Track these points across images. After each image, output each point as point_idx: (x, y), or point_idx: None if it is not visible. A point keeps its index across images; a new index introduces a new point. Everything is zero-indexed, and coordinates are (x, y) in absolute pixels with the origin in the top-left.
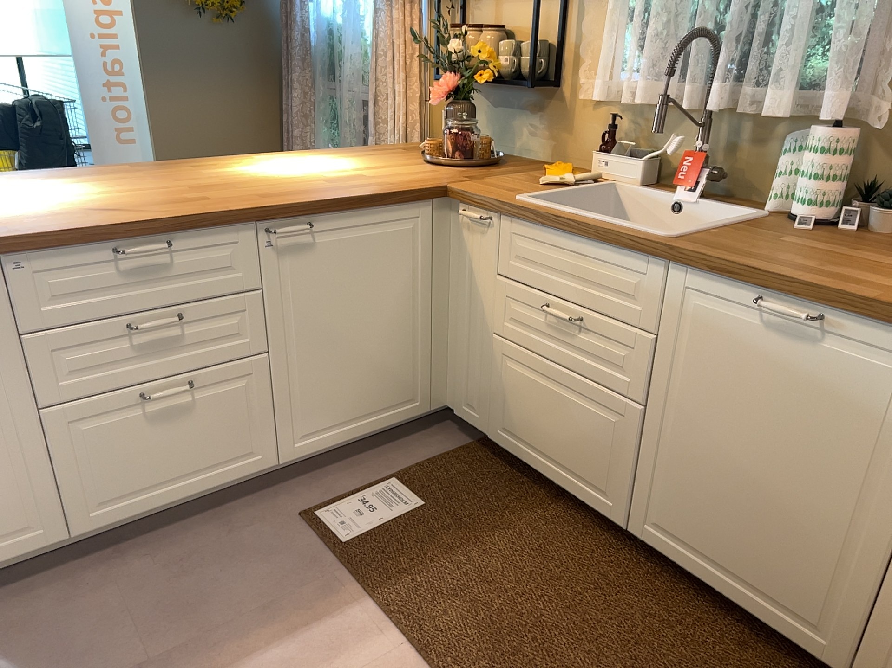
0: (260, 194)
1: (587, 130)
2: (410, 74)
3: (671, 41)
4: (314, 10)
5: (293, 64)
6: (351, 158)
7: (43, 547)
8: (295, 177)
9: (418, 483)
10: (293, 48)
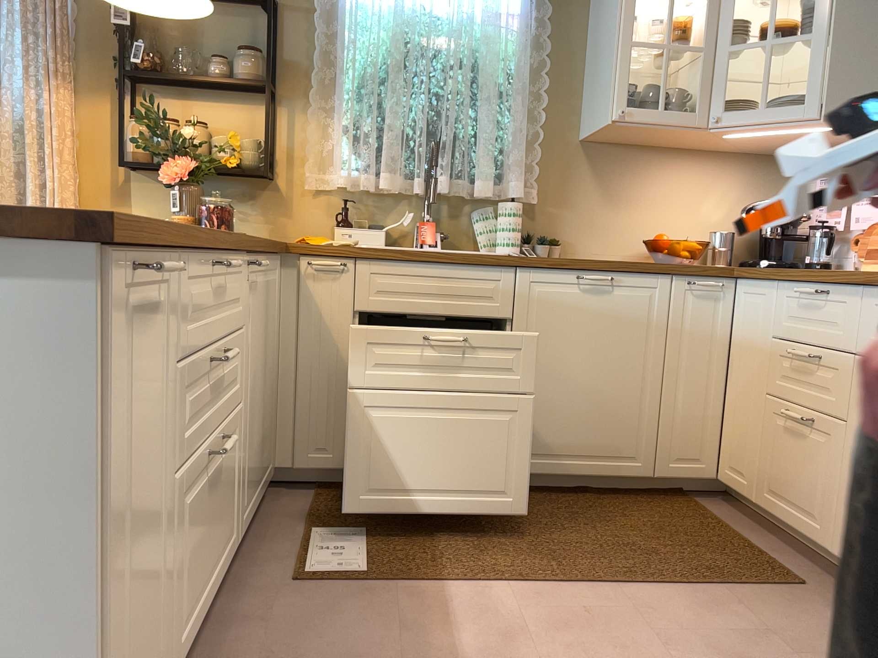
0: None
1: (311, 213)
2: (67, 161)
3: (399, 147)
4: None
5: None
6: None
7: None
8: None
9: (333, 524)
10: None
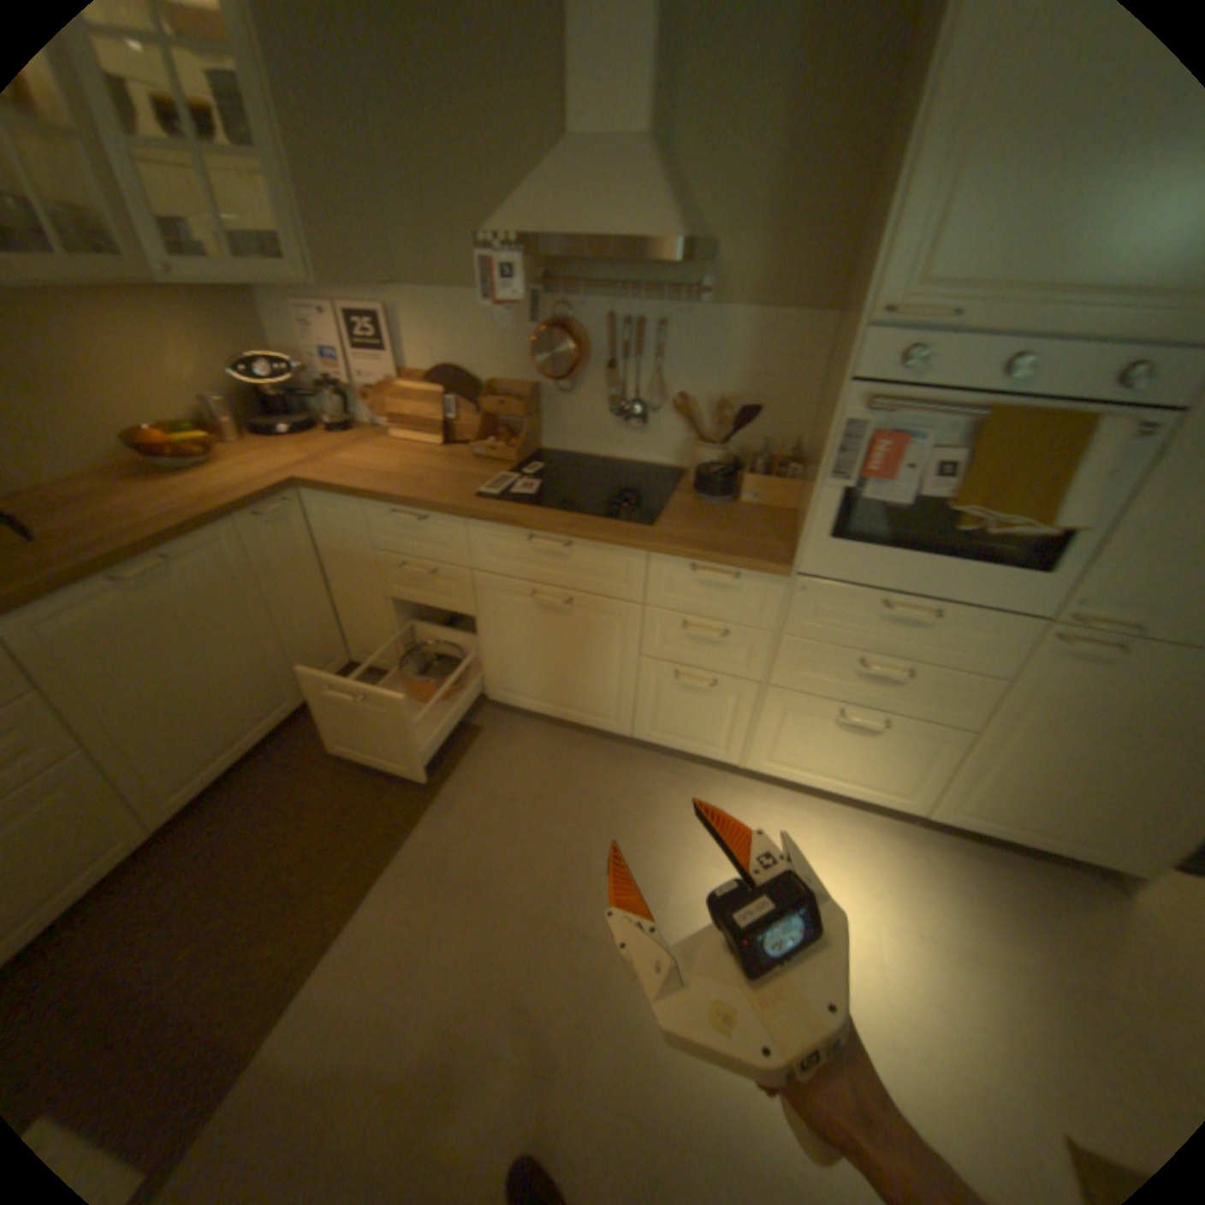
0: None
1: None
2: None
3: None
4: None
5: None
6: None
7: None
8: None
9: None
10: None
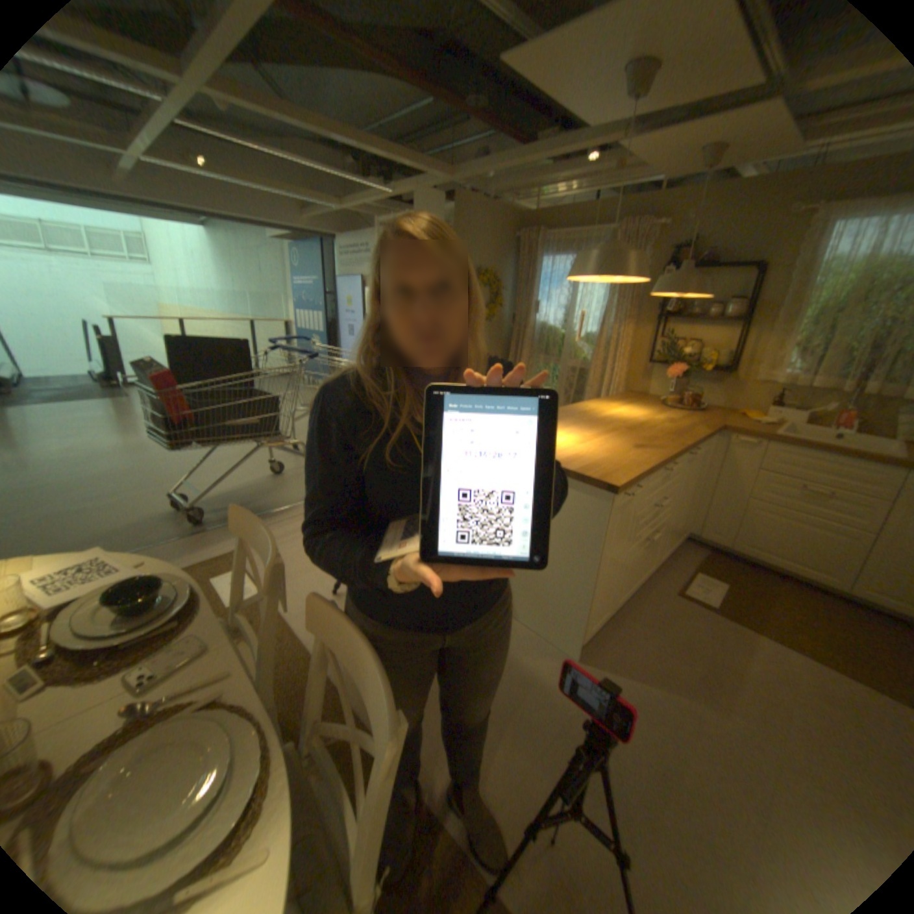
0: (667, 432)
1: (756, 393)
2: (623, 357)
3: (838, 358)
4: (535, 316)
5: (521, 344)
6: (632, 406)
7: (606, 622)
8: (645, 420)
9: (712, 575)
10: (525, 336)
